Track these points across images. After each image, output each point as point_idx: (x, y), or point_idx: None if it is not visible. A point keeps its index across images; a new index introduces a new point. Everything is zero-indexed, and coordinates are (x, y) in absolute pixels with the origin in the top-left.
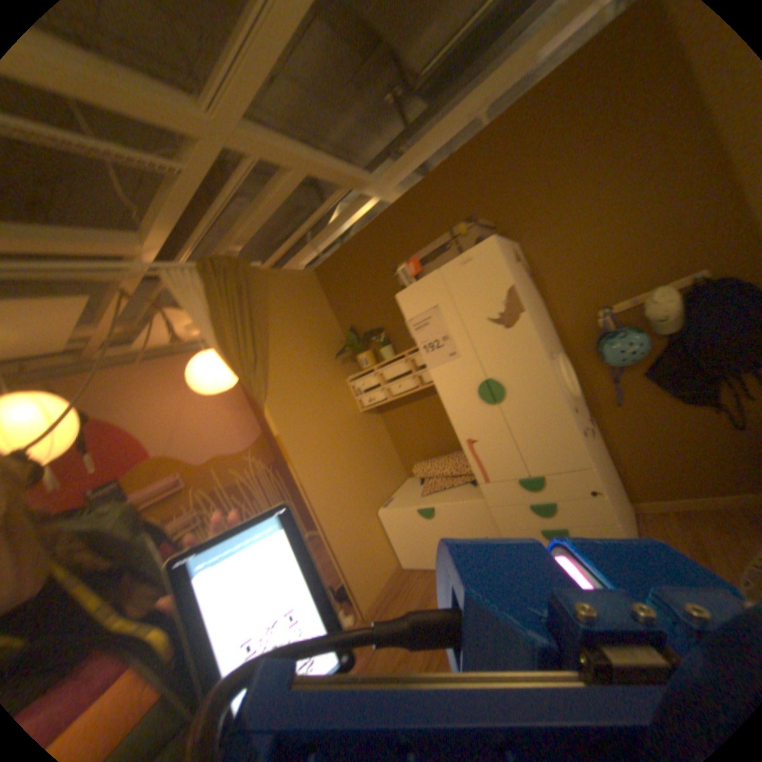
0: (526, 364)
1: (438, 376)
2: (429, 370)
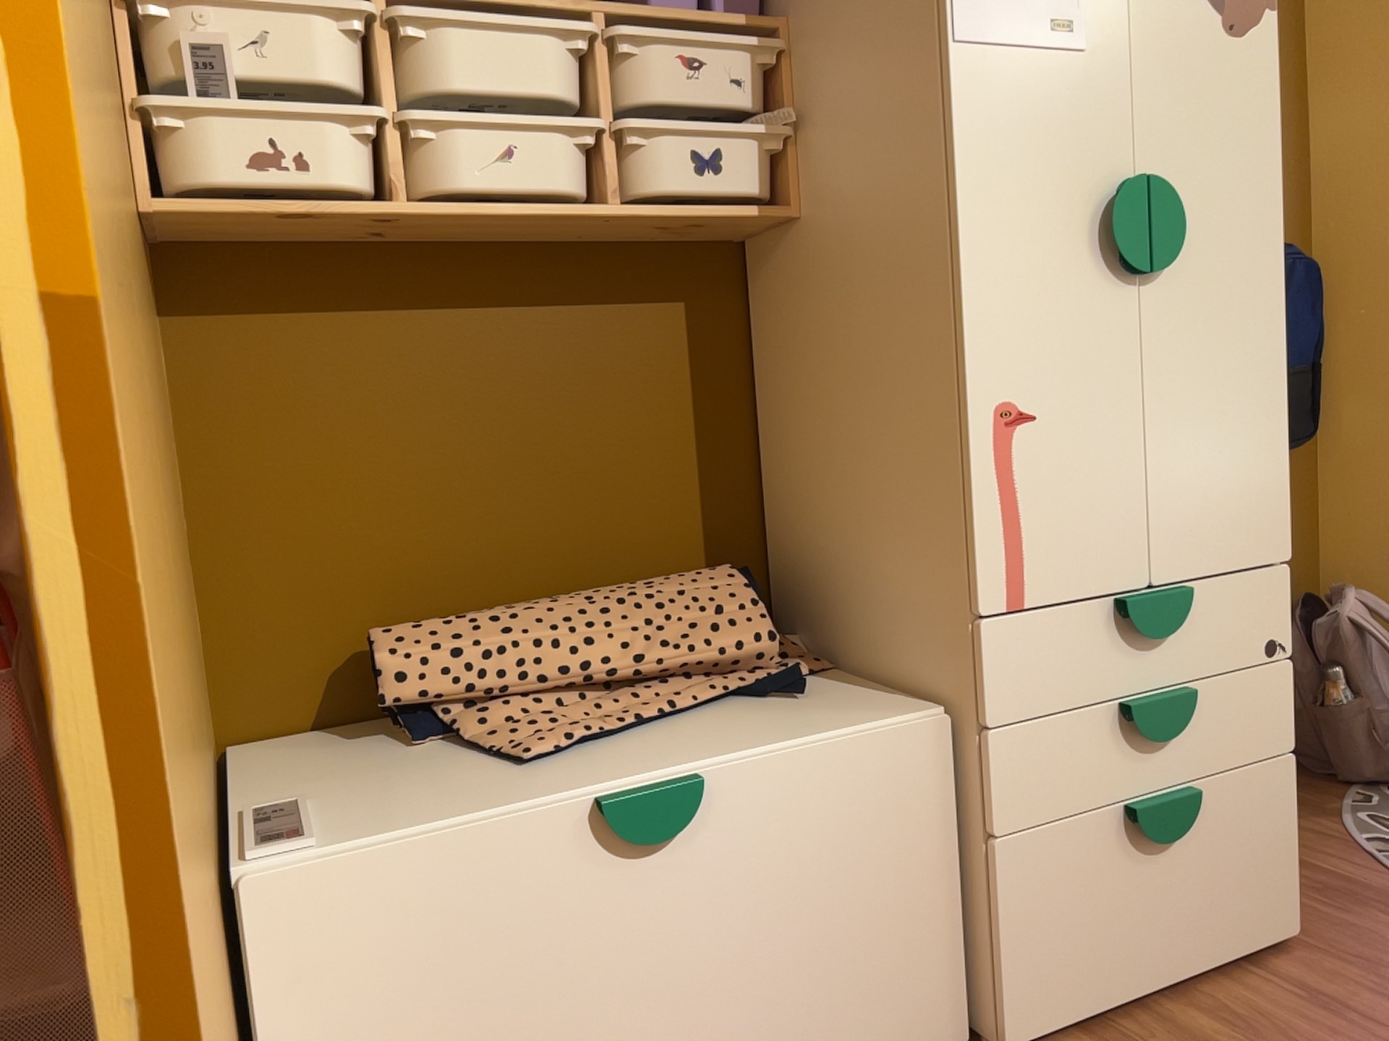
0: (1240, 180)
1: (985, 95)
2: (952, 53)
